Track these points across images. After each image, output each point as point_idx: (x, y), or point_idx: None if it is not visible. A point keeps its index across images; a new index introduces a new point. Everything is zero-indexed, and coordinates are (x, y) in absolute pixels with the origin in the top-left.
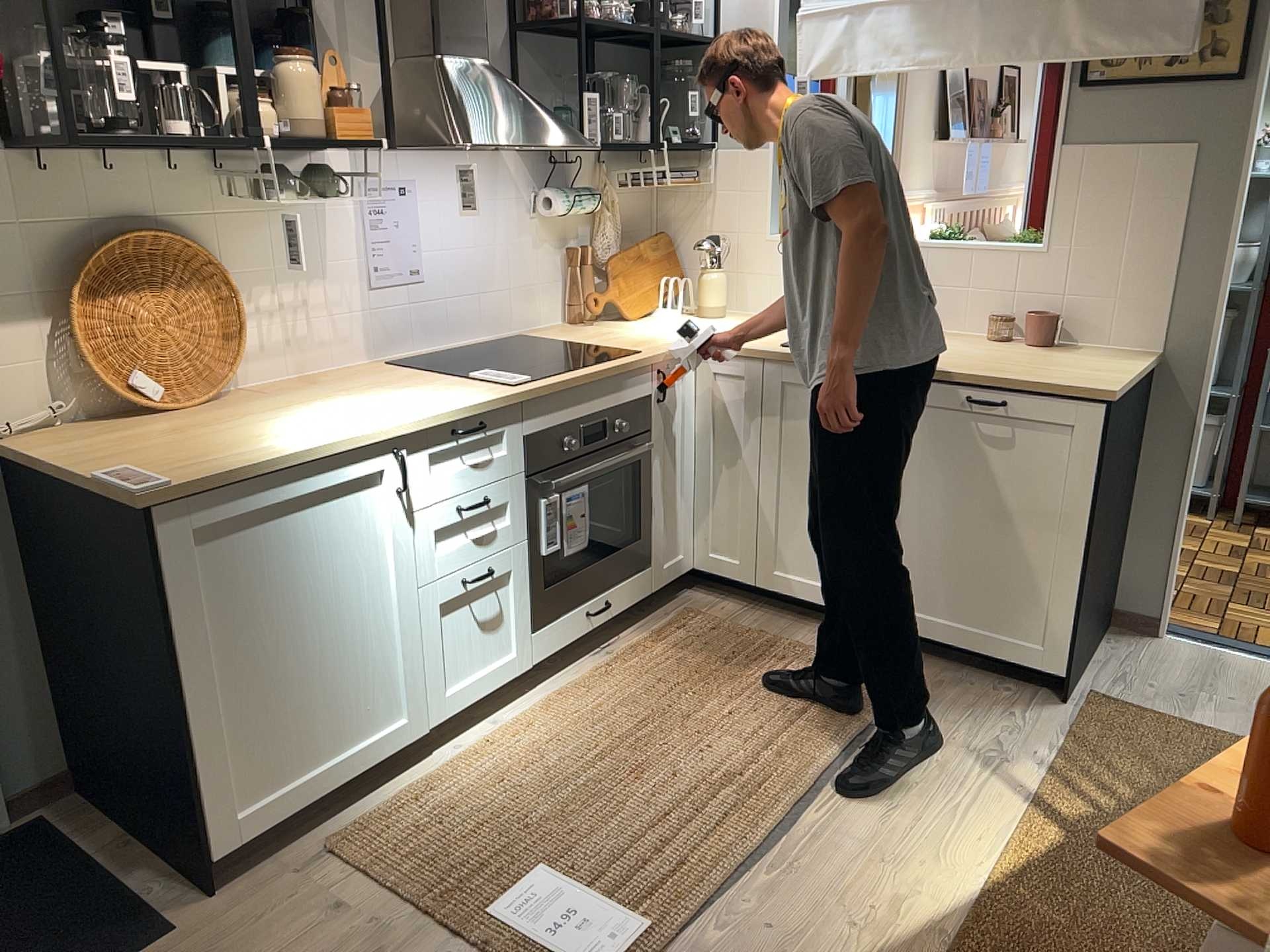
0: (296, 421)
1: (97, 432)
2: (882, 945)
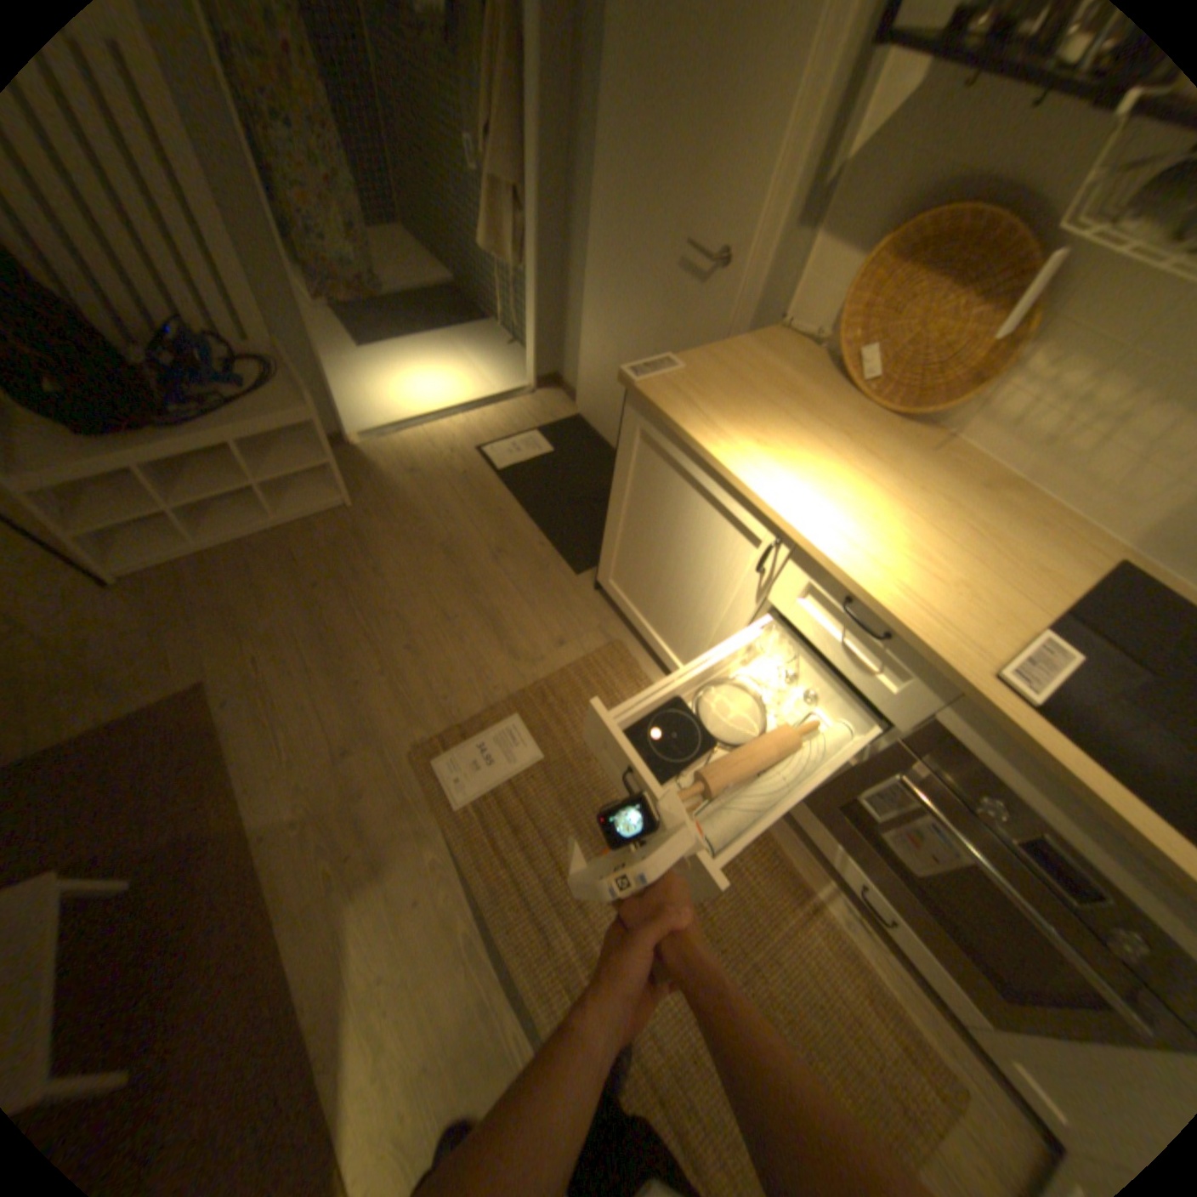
0: (817, 458)
1: (800, 360)
2: (350, 994)
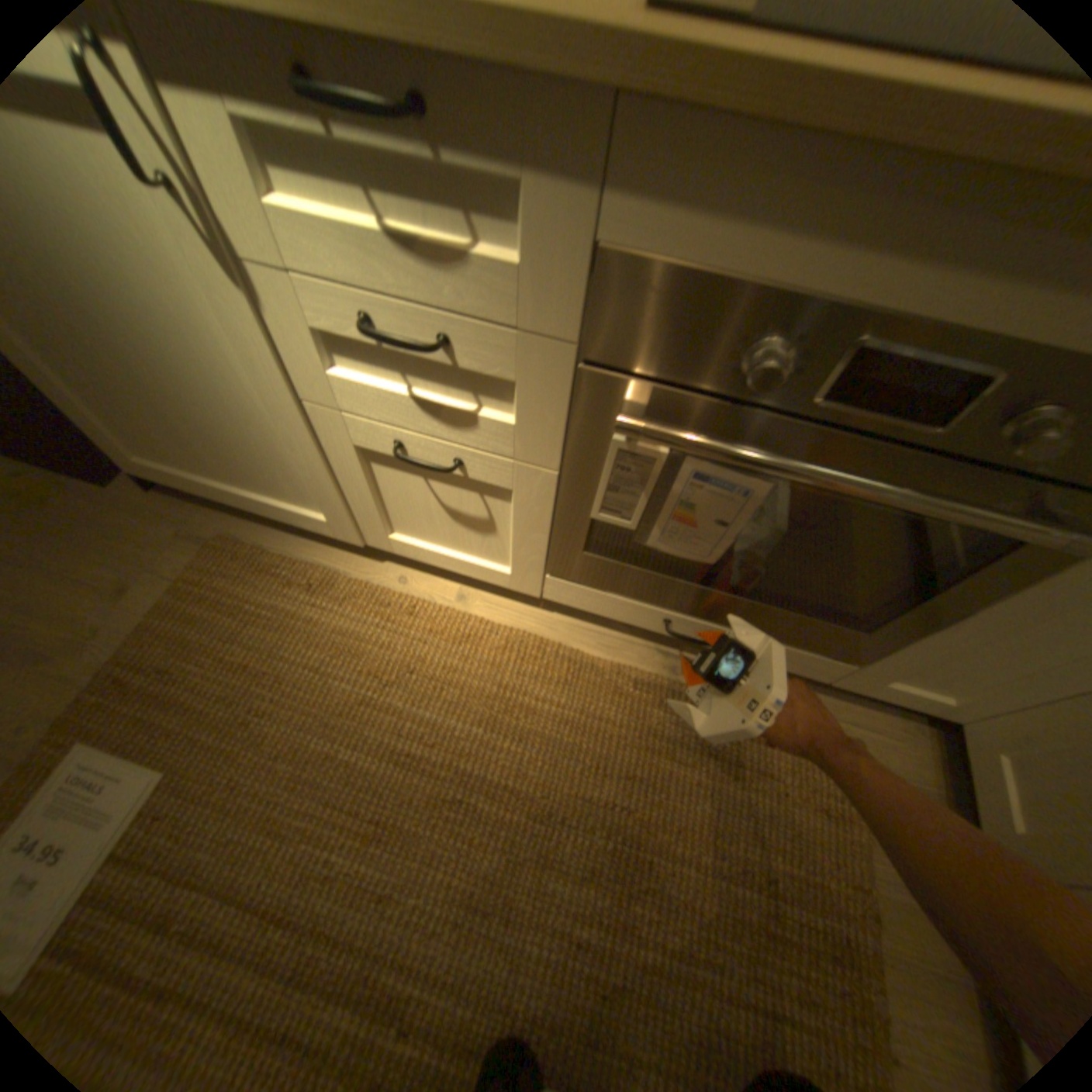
0: None
1: None
2: None
